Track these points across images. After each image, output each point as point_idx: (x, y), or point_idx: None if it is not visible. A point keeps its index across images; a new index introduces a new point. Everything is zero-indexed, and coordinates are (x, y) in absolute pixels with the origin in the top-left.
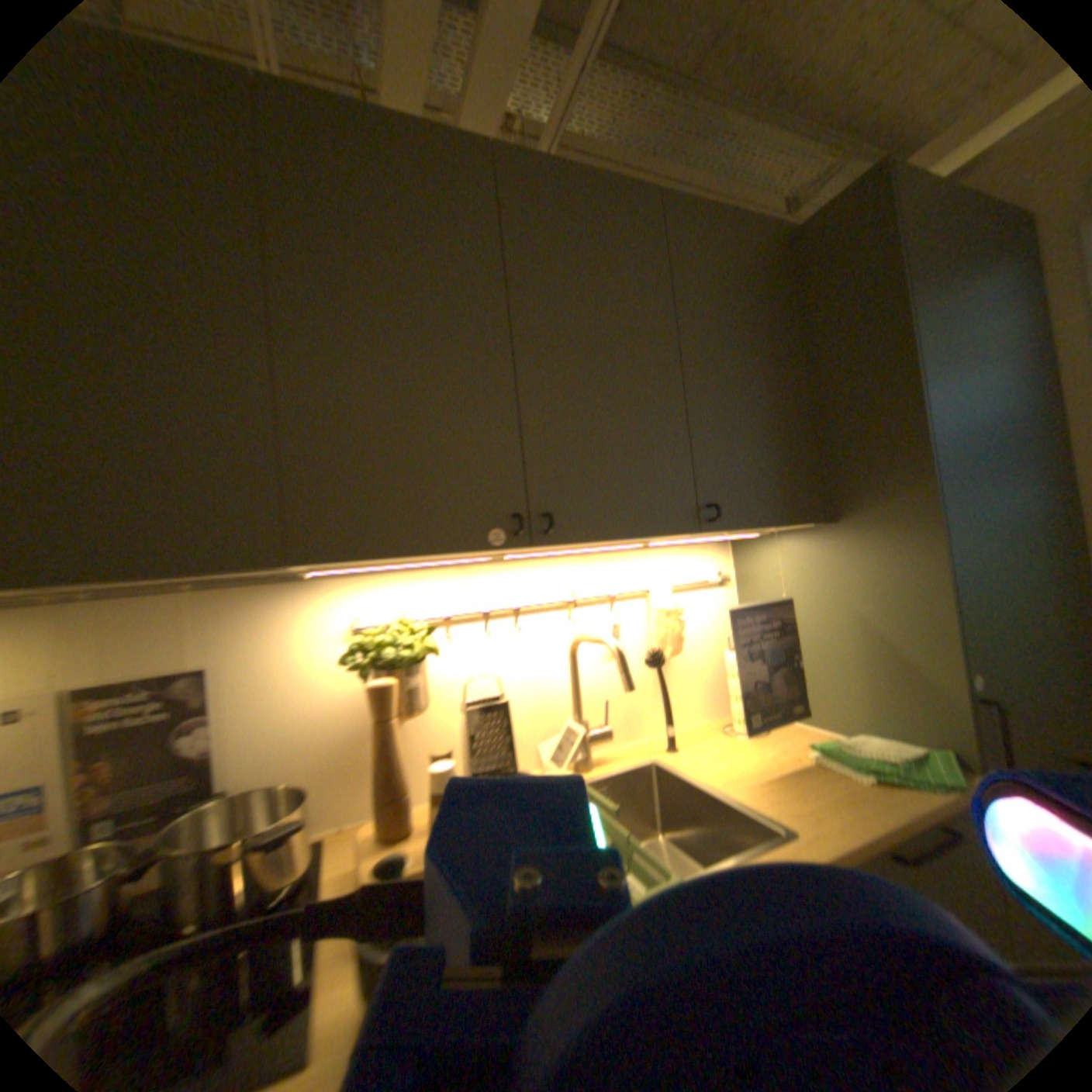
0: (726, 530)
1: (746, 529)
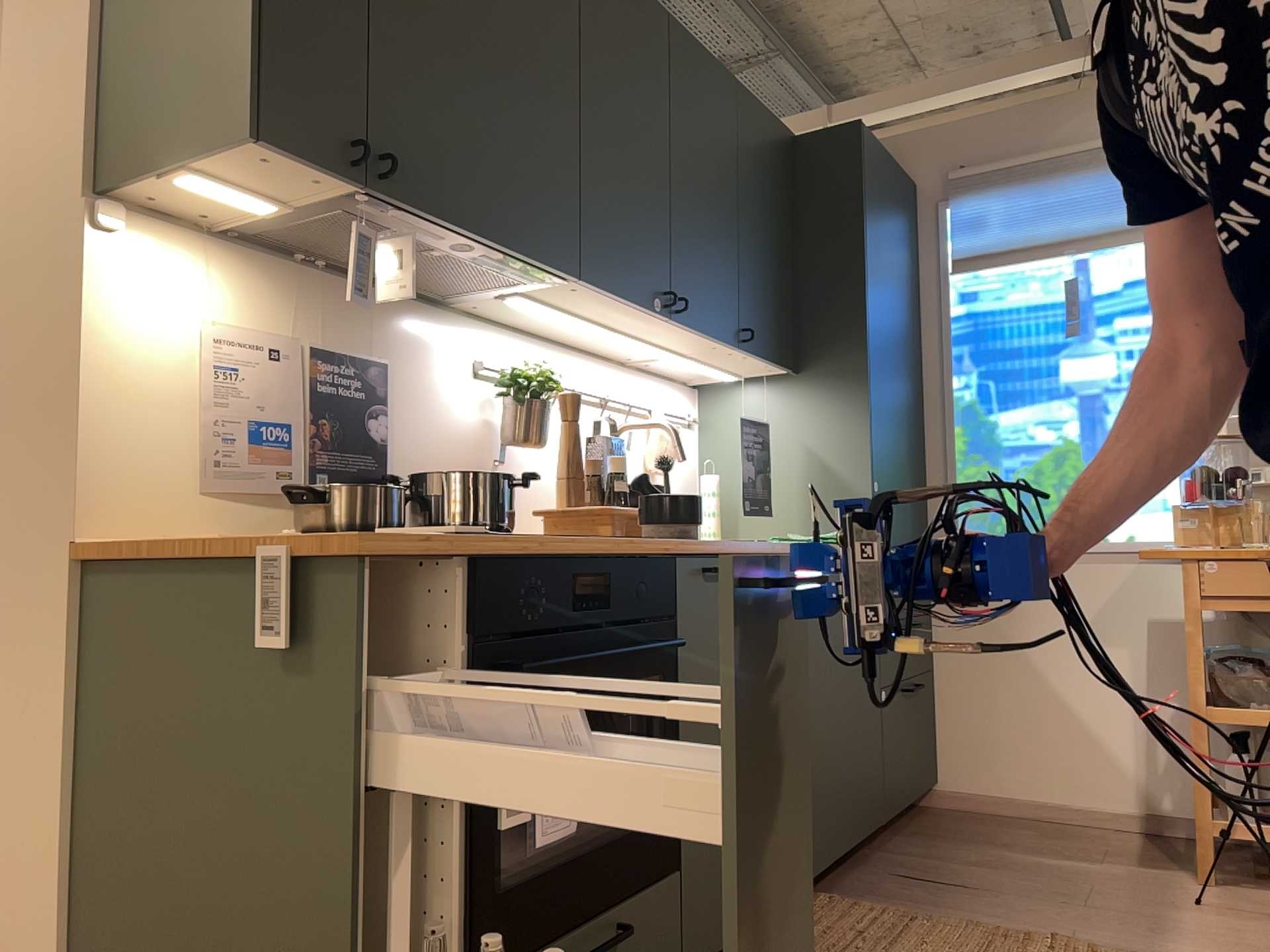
0: (748, 354)
1: (754, 359)
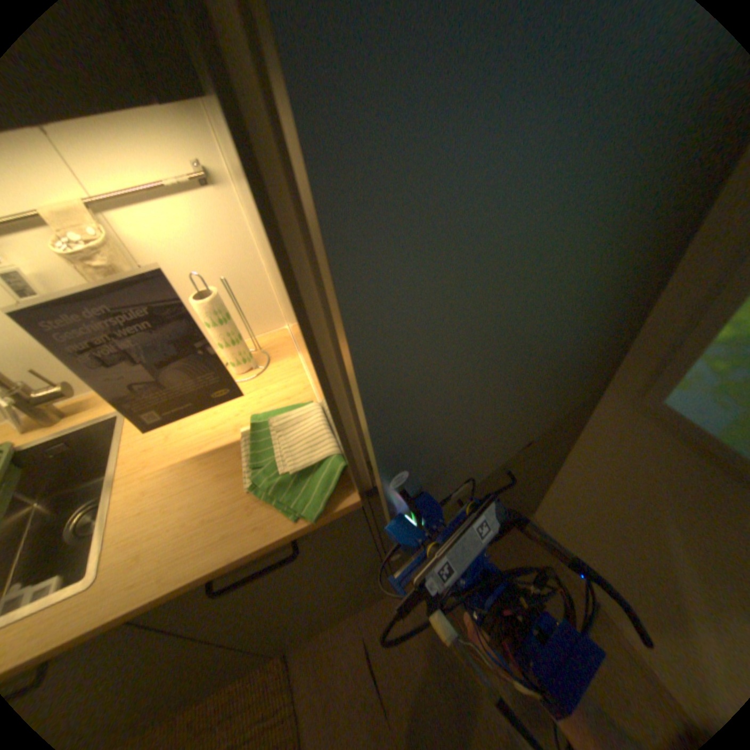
0: None
1: None
